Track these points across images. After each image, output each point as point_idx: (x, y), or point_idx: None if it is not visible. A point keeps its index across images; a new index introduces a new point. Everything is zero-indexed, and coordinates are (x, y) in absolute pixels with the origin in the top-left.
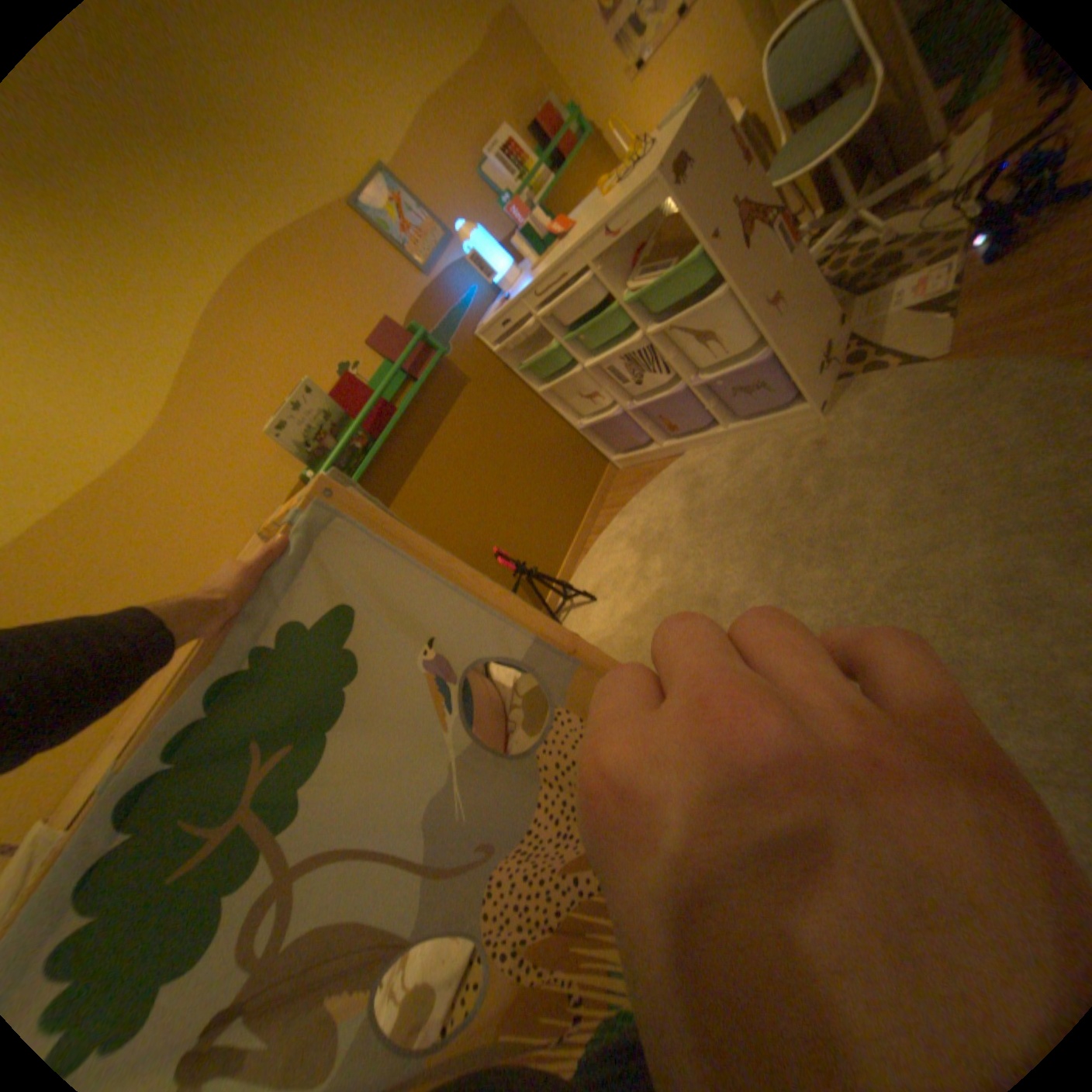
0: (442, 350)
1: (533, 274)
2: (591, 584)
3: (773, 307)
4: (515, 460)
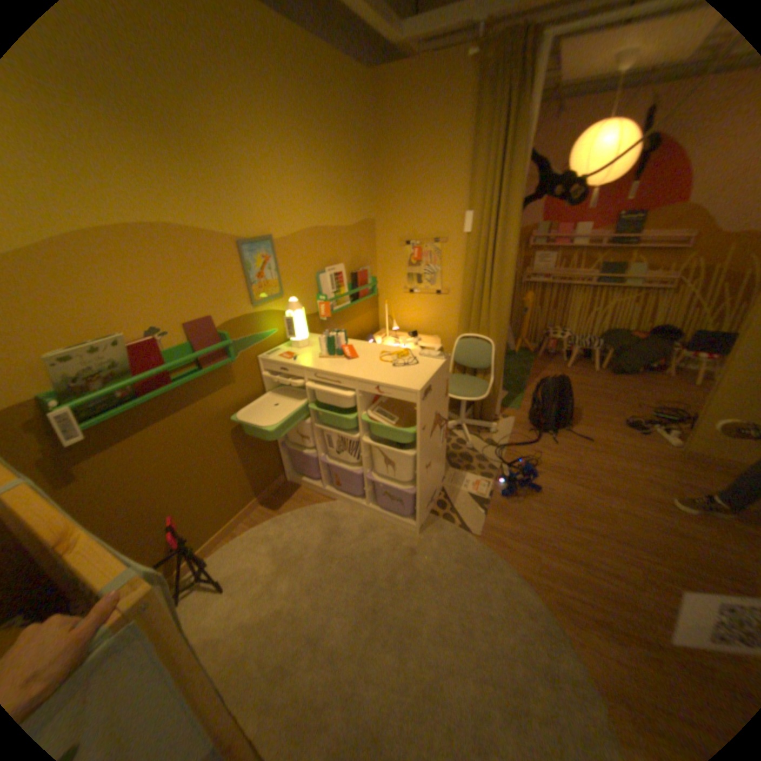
0: (229, 357)
1: (319, 363)
2: (222, 574)
3: (424, 471)
4: (226, 450)
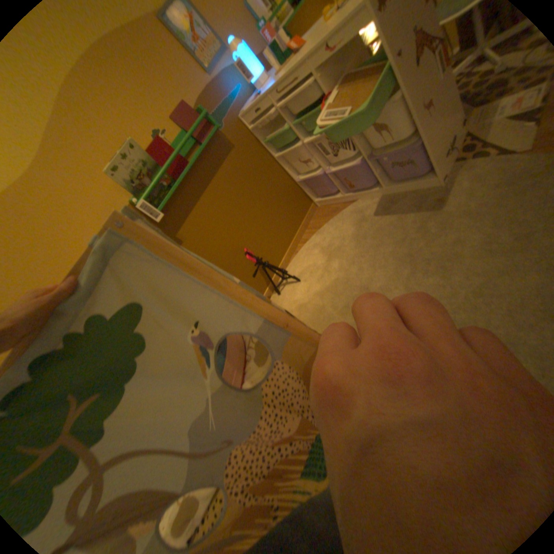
0: (217, 126)
1: (276, 77)
2: (297, 272)
3: (426, 111)
4: (259, 198)
